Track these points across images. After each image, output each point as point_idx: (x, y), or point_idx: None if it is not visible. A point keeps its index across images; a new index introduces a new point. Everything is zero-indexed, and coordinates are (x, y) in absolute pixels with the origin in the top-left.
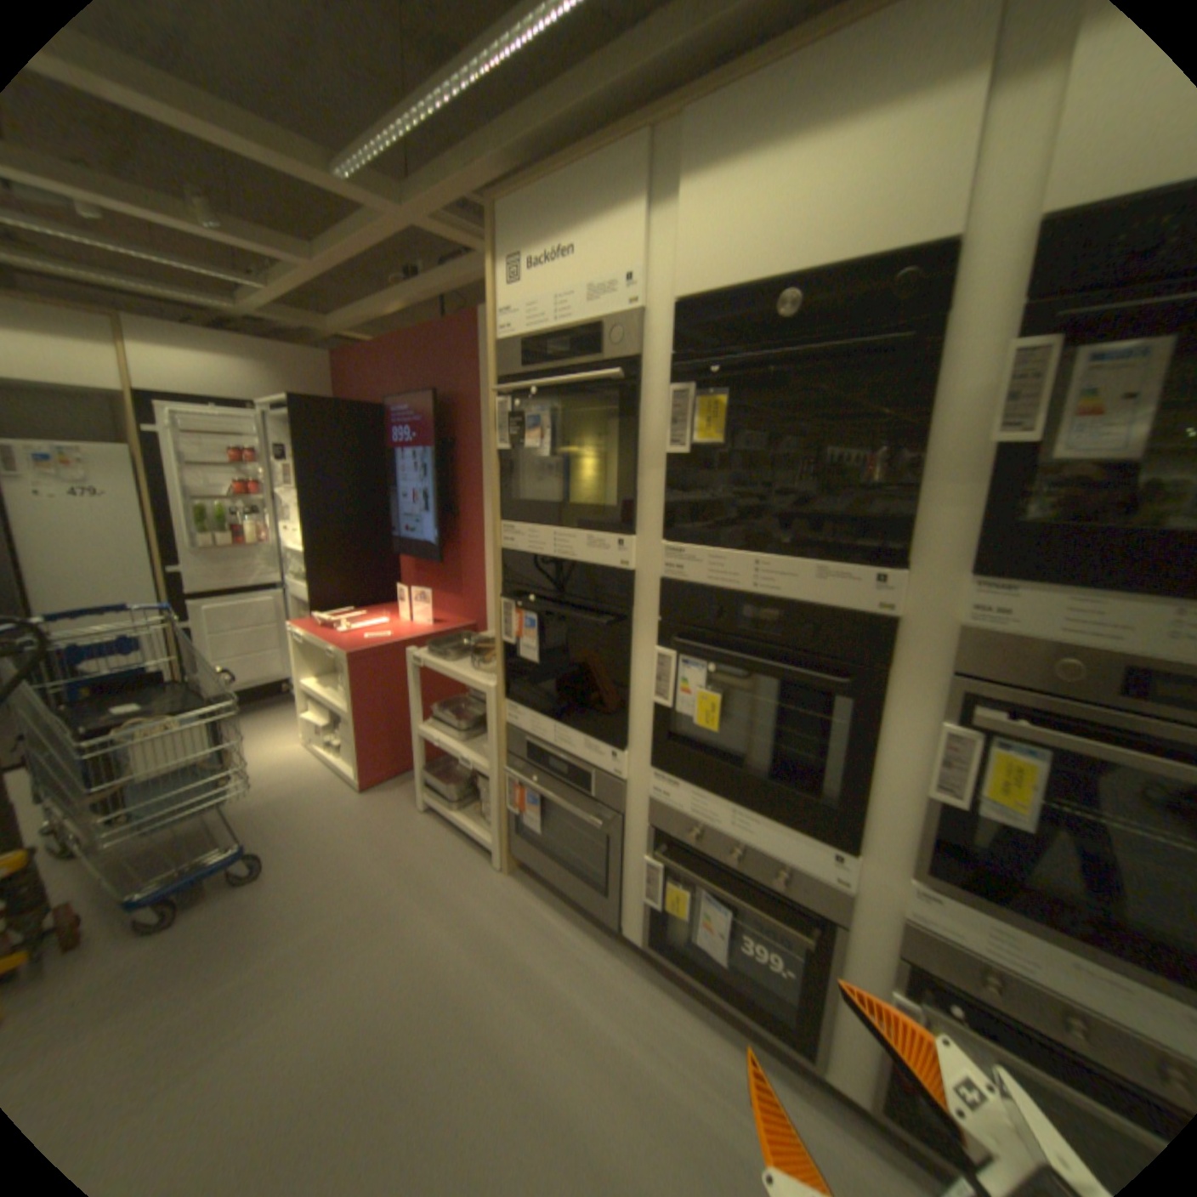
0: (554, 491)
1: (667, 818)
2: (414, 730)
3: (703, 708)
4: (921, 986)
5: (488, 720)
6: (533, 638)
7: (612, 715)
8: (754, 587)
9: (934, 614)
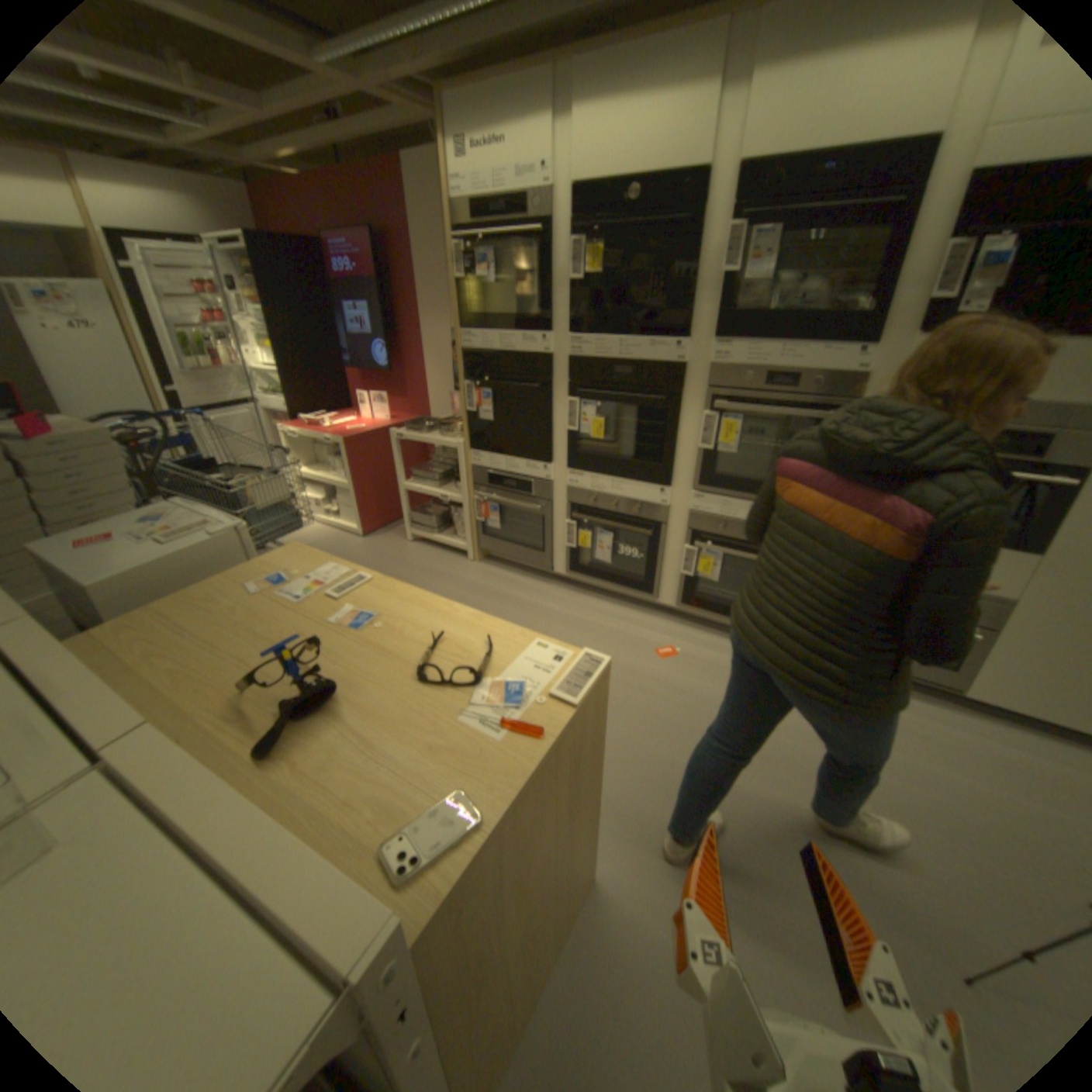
0: (495, 308)
1: (576, 497)
2: (400, 488)
3: (594, 429)
4: (694, 539)
5: (459, 467)
6: (488, 407)
7: (541, 446)
8: (618, 358)
9: (699, 361)
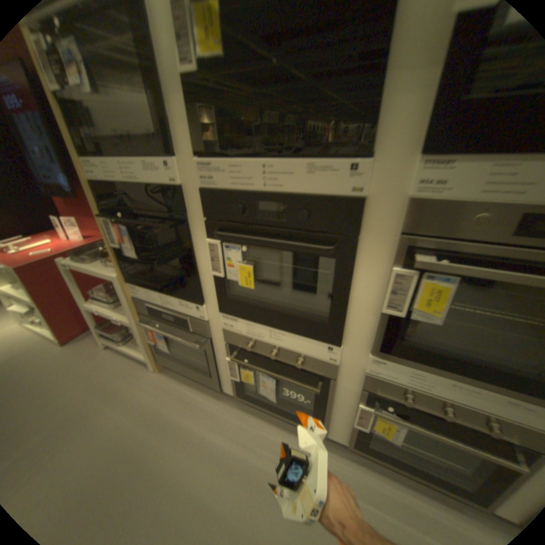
0: (112, 125)
1: (234, 337)
2: (81, 306)
3: (244, 274)
4: (373, 400)
5: (120, 296)
6: (128, 241)
7: (191, 284)
8: (265, 185)
9: (391, 190)
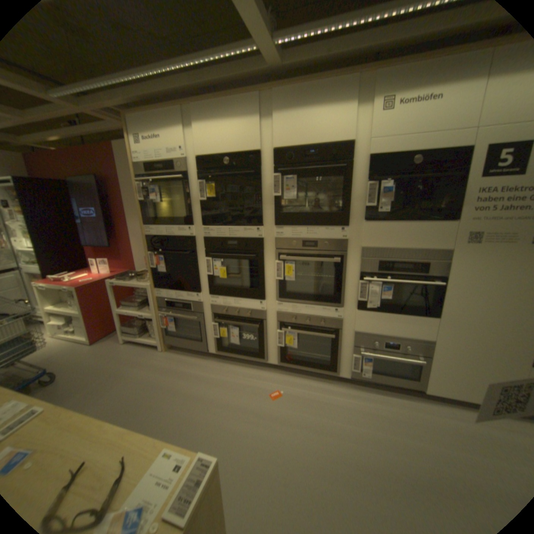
0: (163, 214)
1: (216, 309)
2: (114, 313)
3: (221, 273)
4: (281, 327)
5: (148, 298)
6: (162, 265)
7: (194, 283)
8: (229, 237)
9: (269, 237)
